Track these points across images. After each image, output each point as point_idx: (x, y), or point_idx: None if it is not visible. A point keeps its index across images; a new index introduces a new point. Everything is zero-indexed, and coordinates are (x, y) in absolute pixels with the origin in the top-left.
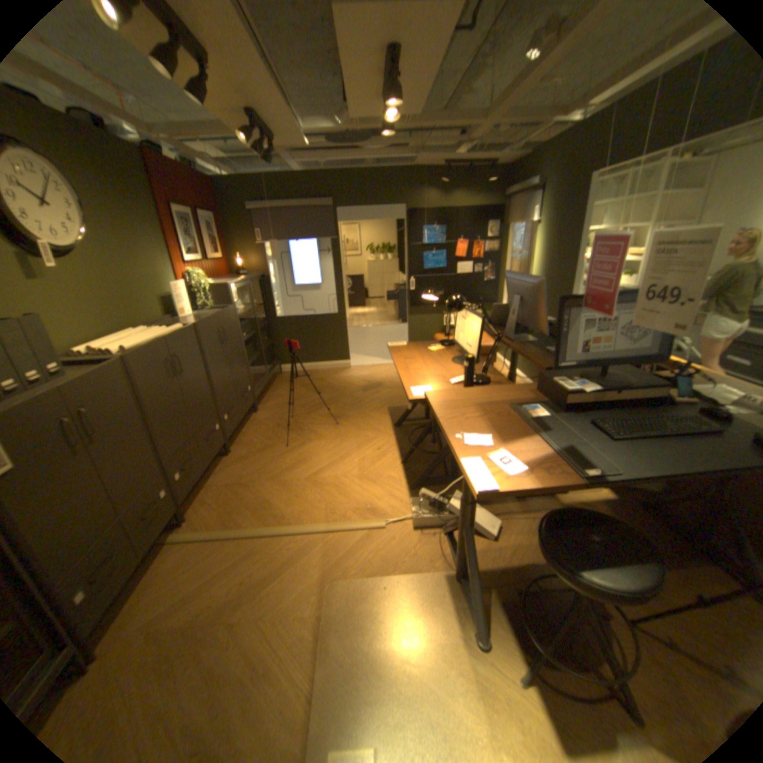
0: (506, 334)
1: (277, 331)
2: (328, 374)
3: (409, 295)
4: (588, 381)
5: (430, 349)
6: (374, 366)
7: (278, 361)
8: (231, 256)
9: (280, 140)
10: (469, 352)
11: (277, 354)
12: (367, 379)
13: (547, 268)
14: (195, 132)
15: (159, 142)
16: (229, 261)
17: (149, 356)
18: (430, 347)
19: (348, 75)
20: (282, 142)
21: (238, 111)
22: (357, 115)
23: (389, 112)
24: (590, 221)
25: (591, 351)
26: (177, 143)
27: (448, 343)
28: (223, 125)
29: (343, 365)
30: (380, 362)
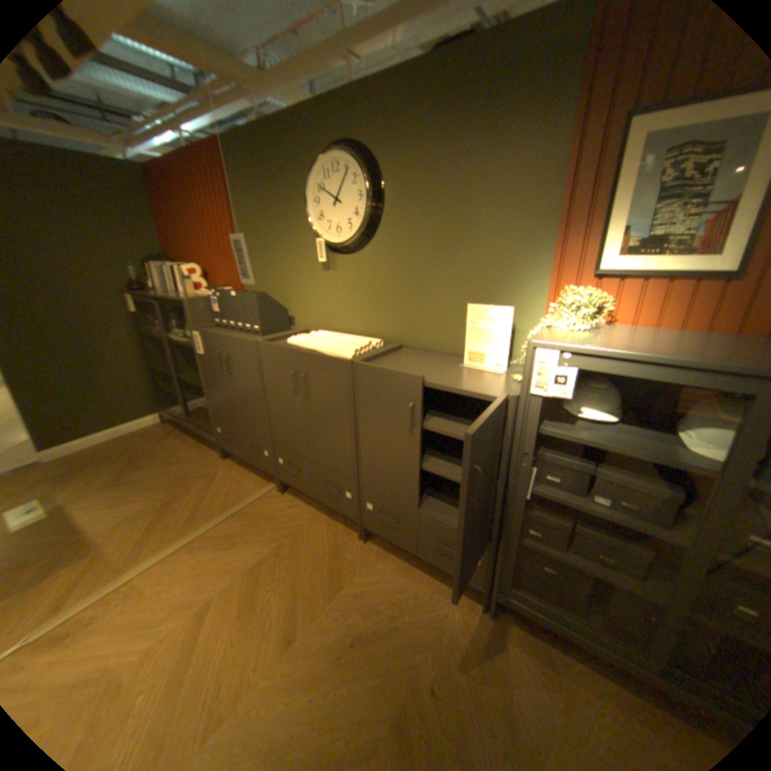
0: None
1: None
2: None
3: None
4: None
5: None
6: None
7: None
8: None
9: None
10: None
11: None
12: None
13: None
14: None
15: None
16: None
17: (276, 356)
18: None
19: None
20: None
21: None
22: None
23: None
24: None
25: None
26: None
27: None
28: None
29: None
30: None
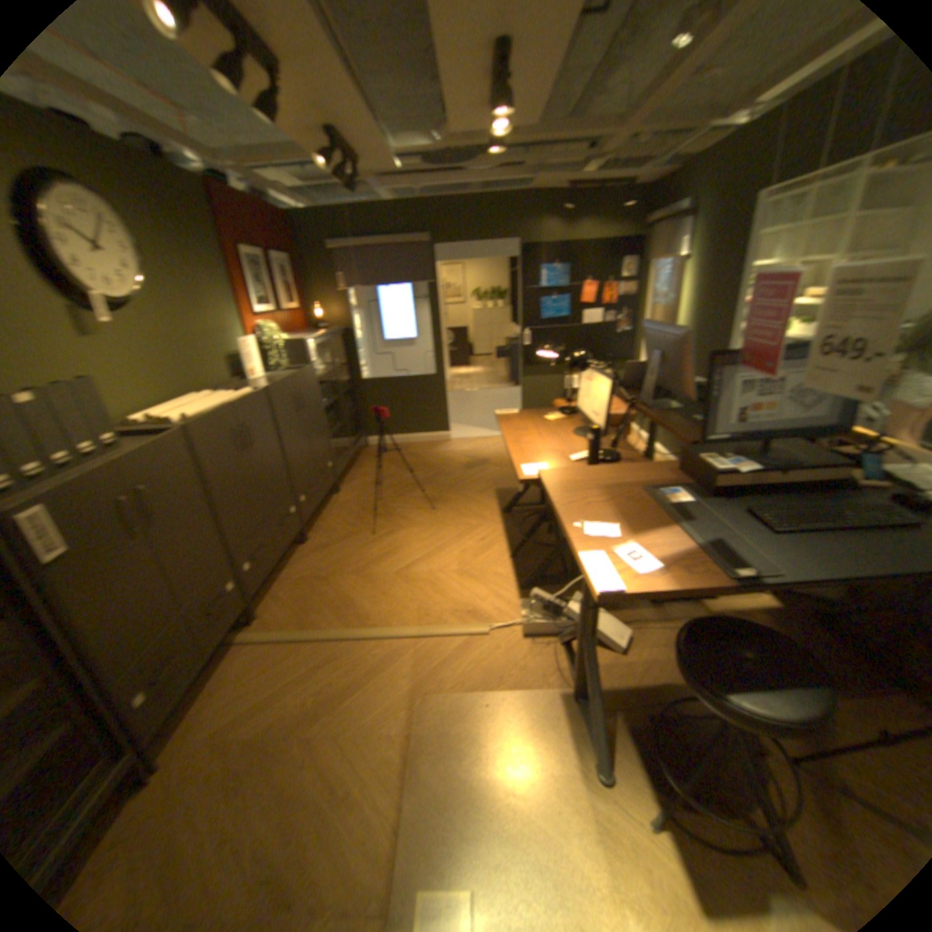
0: (642, 399)
1: (362, 396)
2: (422, 448)
3: (522, 351)
4: (745, 458)
5: (546, 418)
6: (479, 439)
7: (363, 432)
8: (308, 307)
9: (364, 163)
10: (595, 421)
11: (361, 424)
12: (469, 455)
13: (698, 316)
14: (265, 157)
15: (223, 170)
16: (306, 312)
17: (213, 426)
18: (547, 415)
19: (446, 79)
20: (367, 165)
21: (314, 129)
22: (459, 128)
23: (497, 123)
24: (754, 254)
25: (749, 420)
26: (244, 171)
27: (569, 411)
28: (297, 147)
29: (440, 437)
30: (486, 434)
